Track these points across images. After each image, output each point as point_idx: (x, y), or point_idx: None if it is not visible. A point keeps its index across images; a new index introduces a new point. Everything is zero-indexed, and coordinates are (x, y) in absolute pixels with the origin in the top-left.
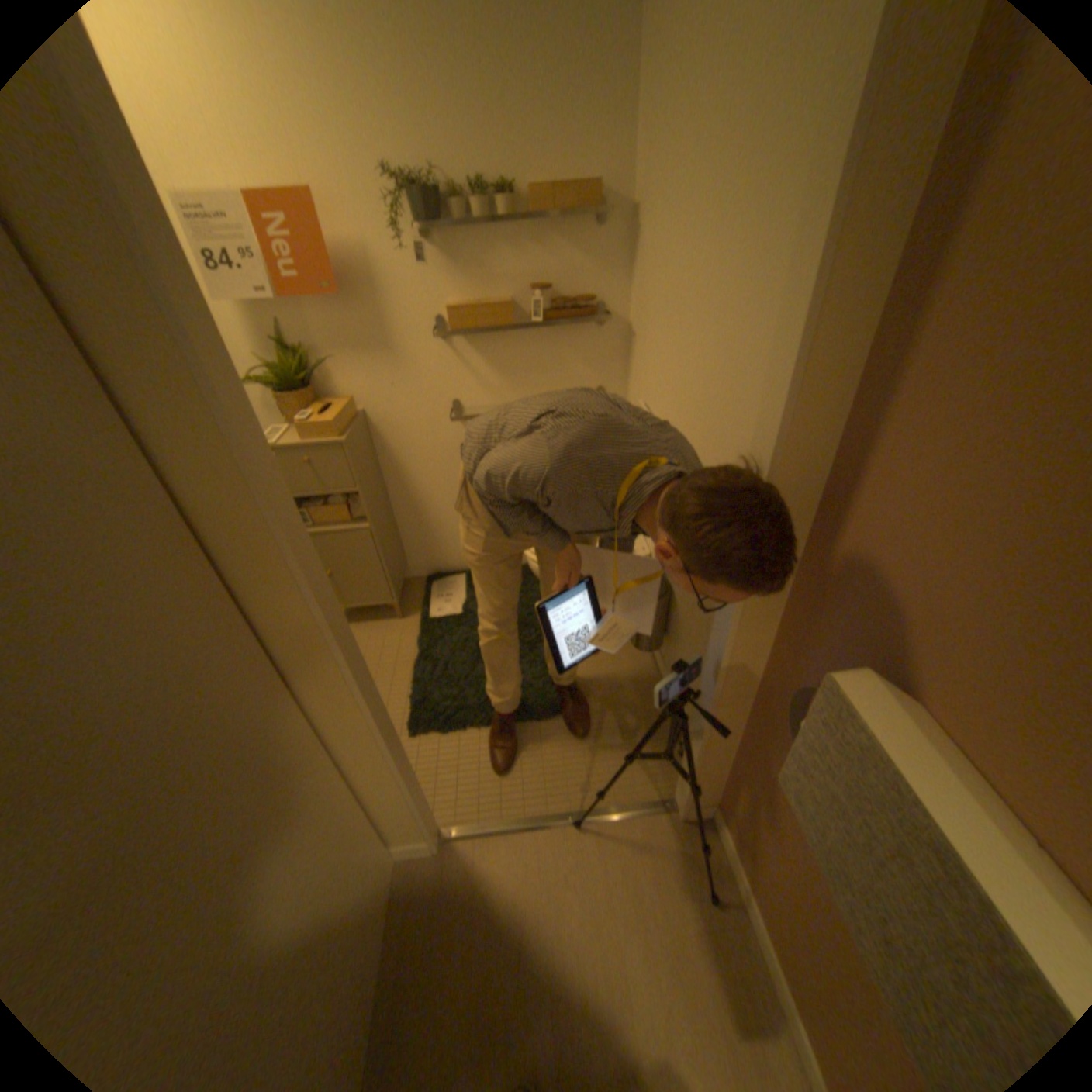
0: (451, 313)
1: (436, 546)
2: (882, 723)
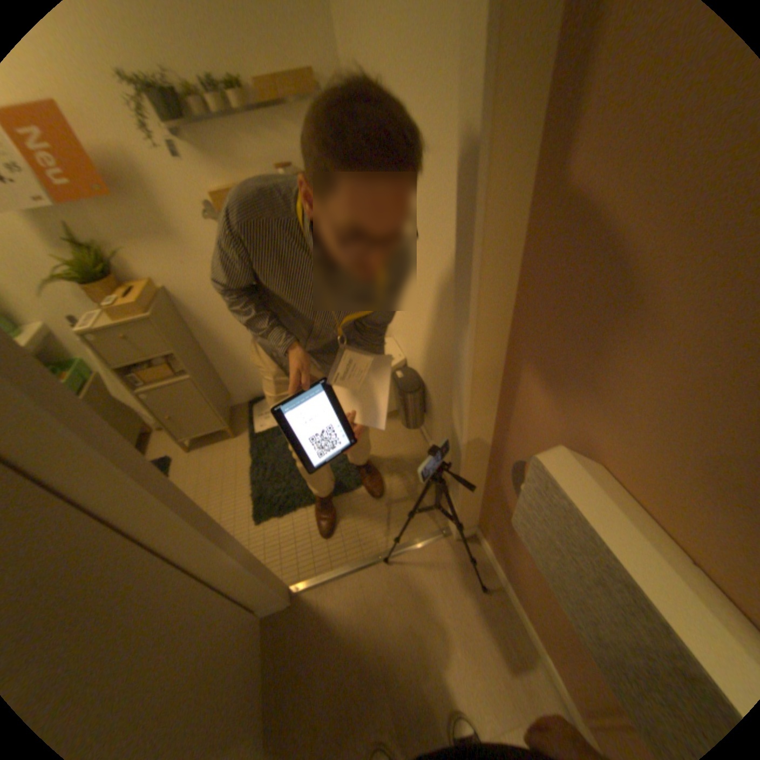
0: (212, 197)
1: (248, 379)
2: (576, 490)
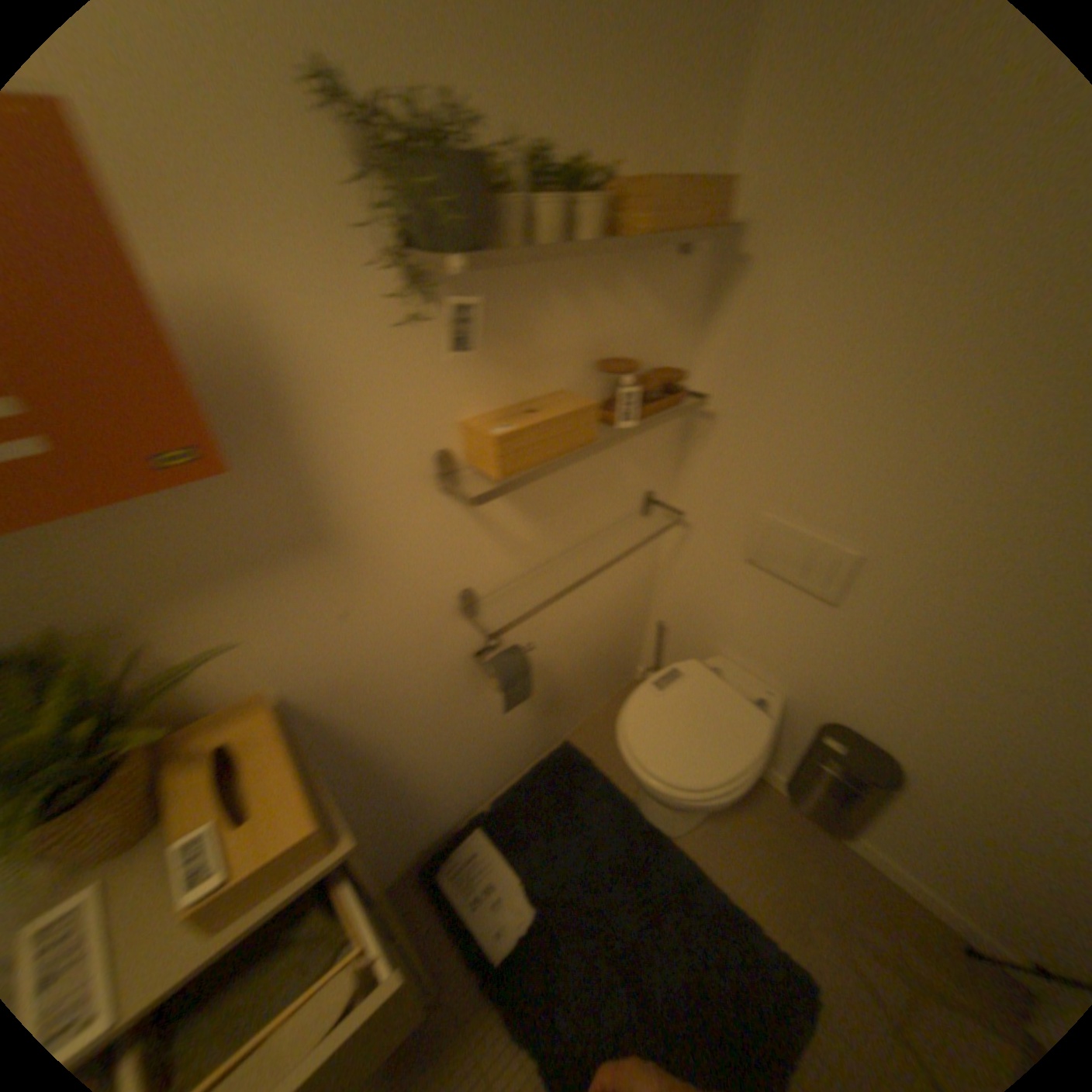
0: (506, 443)
1: (424, 819)
2: None
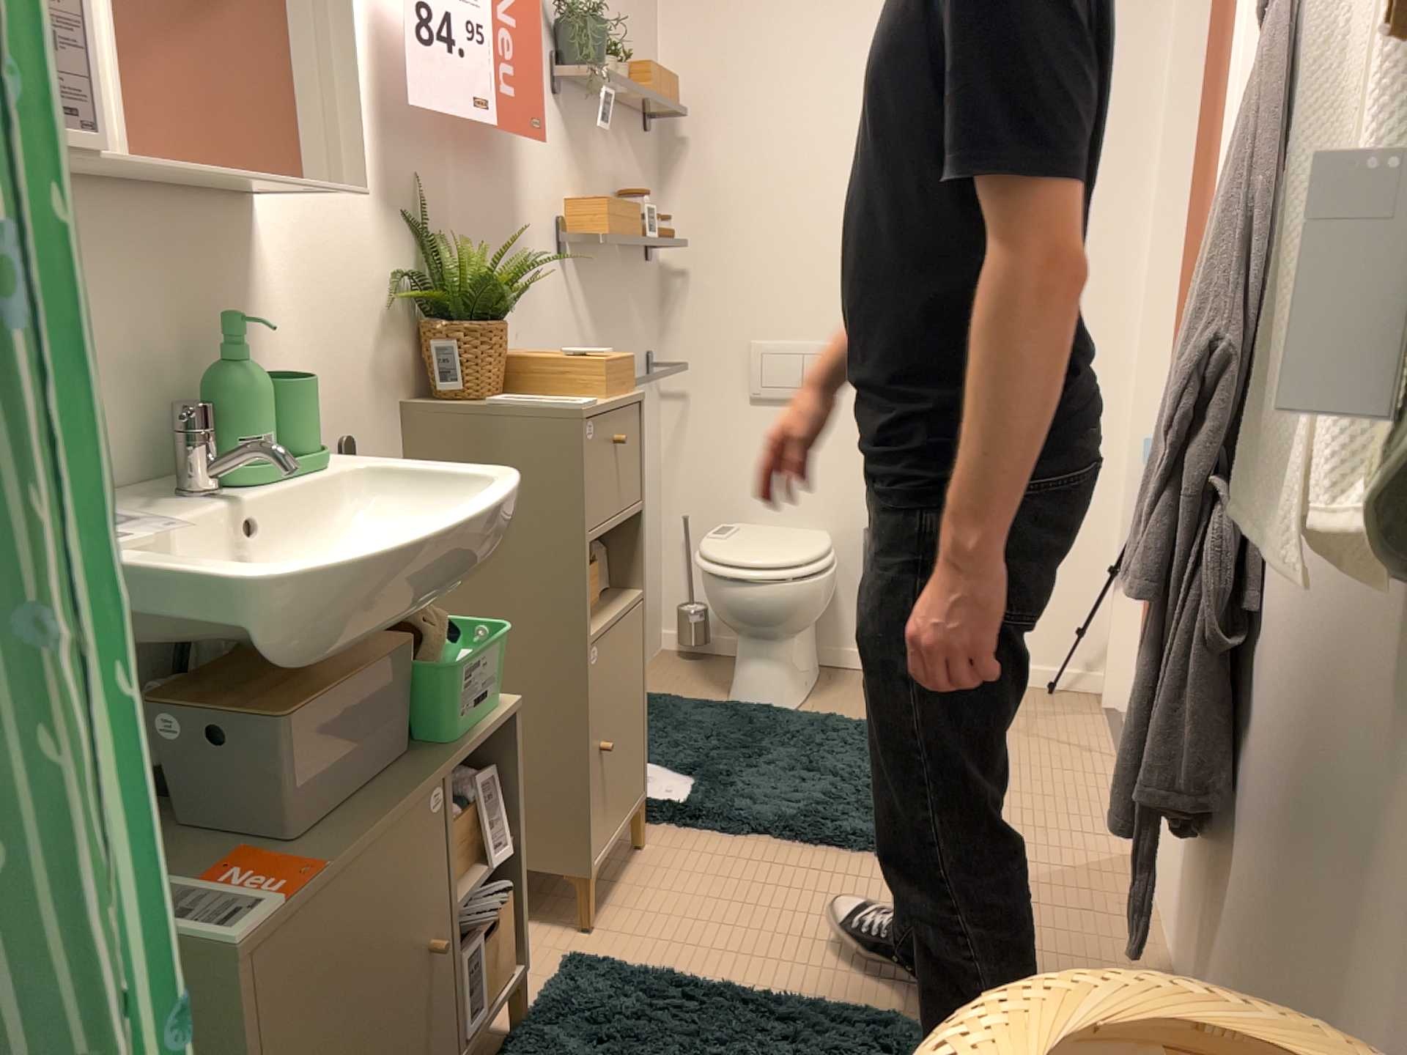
0: (613, 220)
1: None
2: None
